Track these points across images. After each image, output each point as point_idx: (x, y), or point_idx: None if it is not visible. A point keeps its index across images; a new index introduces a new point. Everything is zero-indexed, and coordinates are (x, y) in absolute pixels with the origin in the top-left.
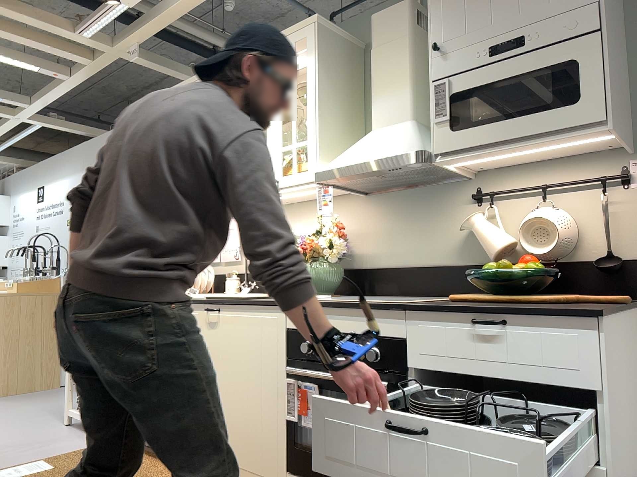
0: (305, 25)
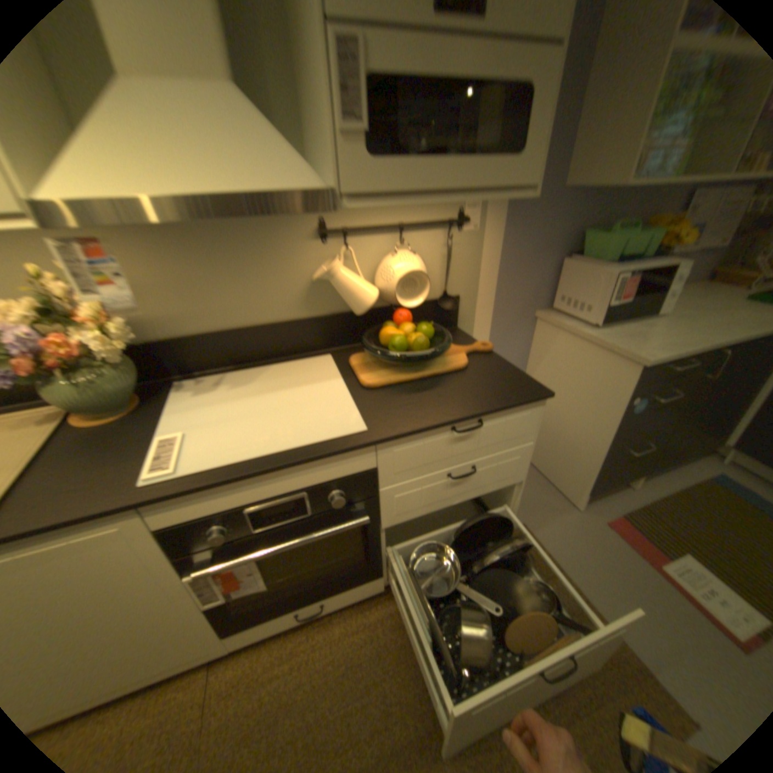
0: None
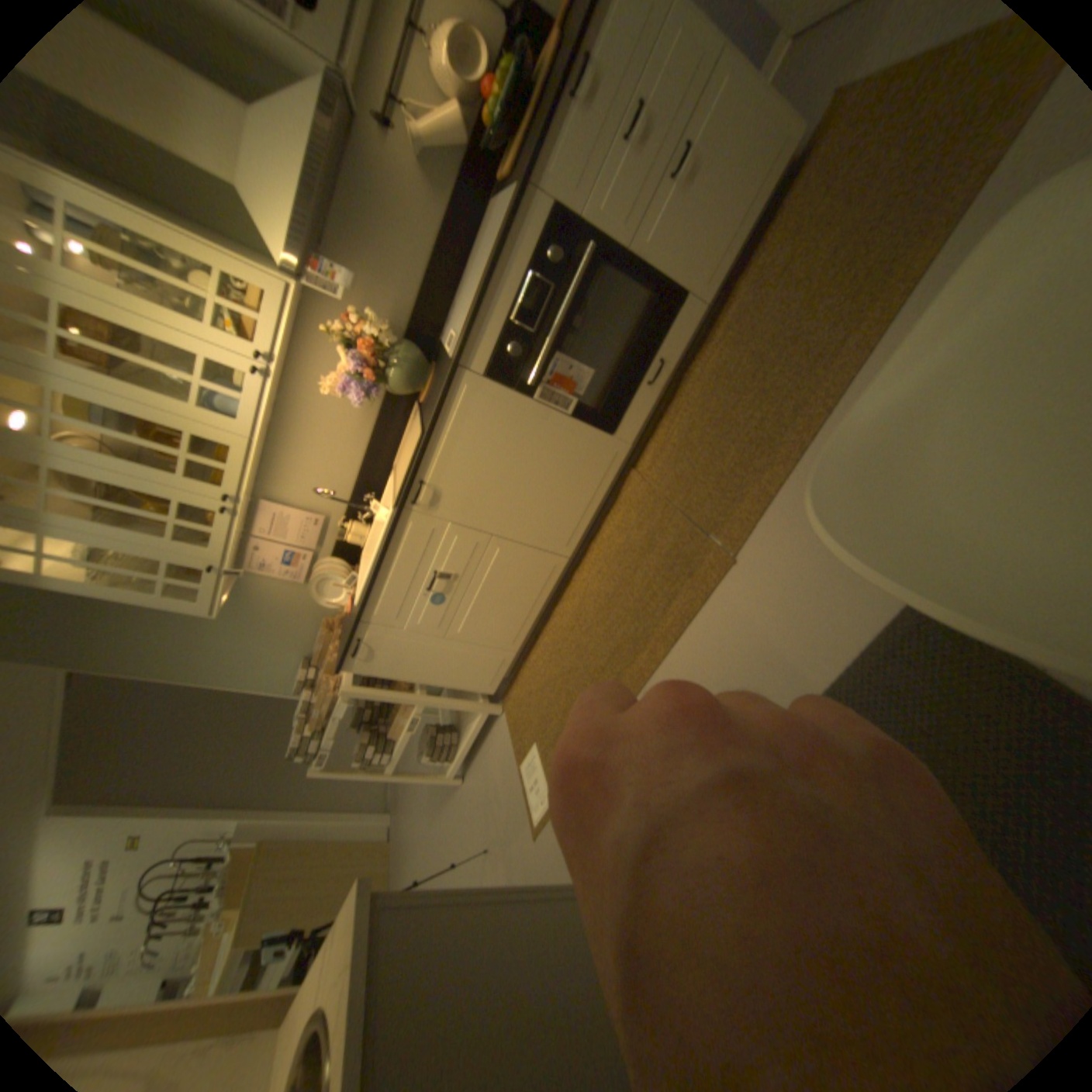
0: None
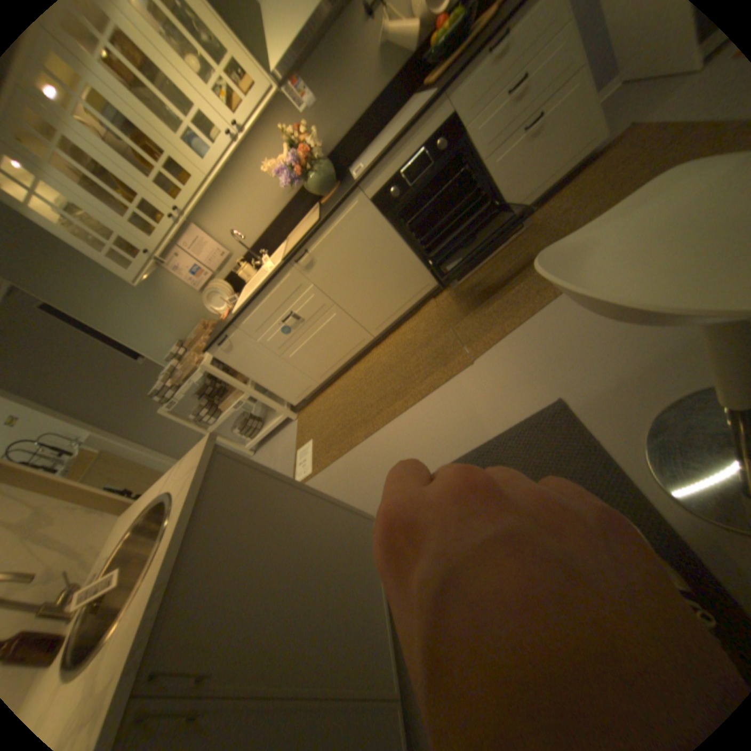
0: None
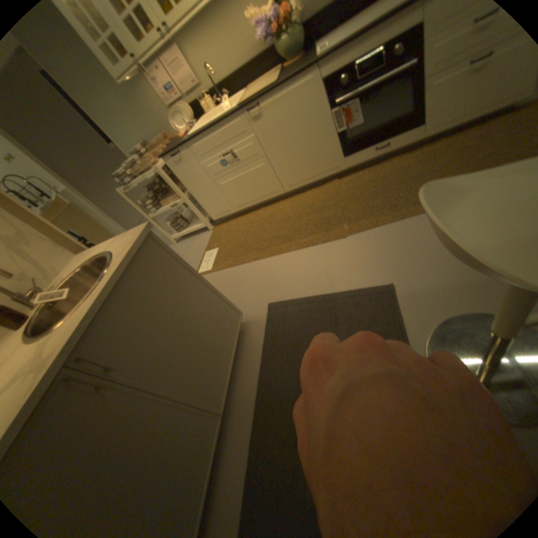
0: None
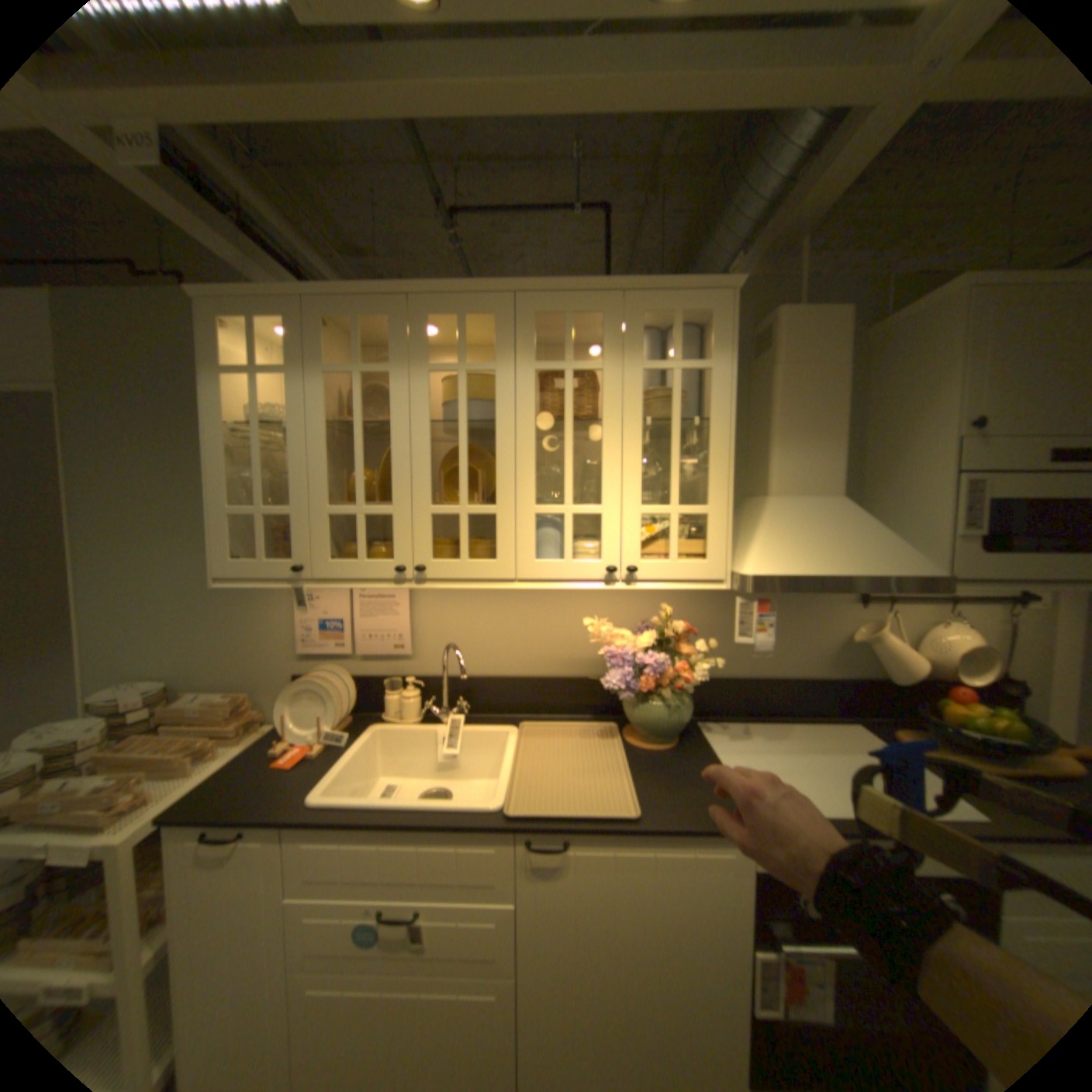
0: (715, 283)
